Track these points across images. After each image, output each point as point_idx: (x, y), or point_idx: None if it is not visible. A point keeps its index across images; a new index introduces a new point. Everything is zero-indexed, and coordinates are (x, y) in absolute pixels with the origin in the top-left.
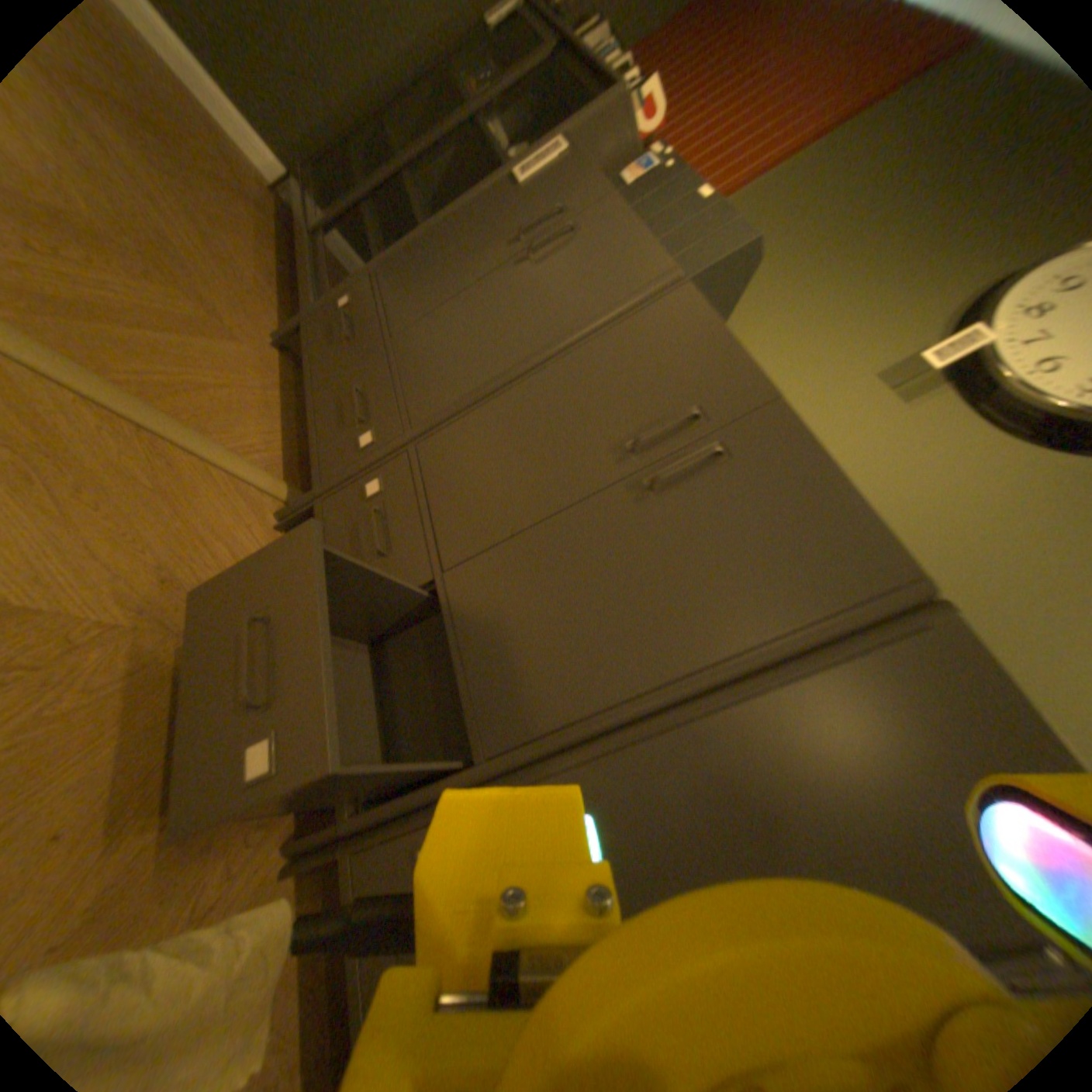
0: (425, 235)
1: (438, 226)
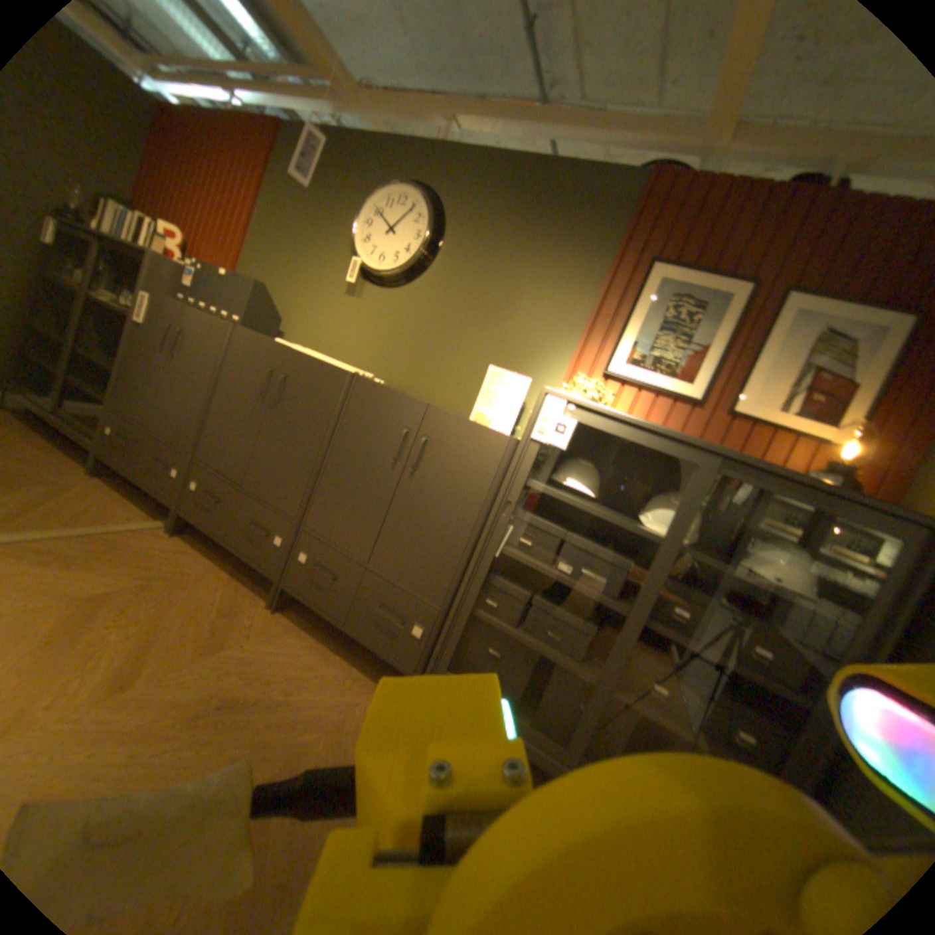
0: (120, 373)
1: (122, 365)
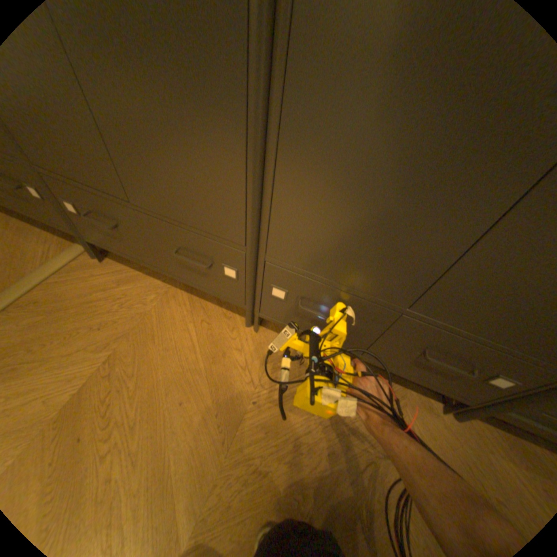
0: None
1: None
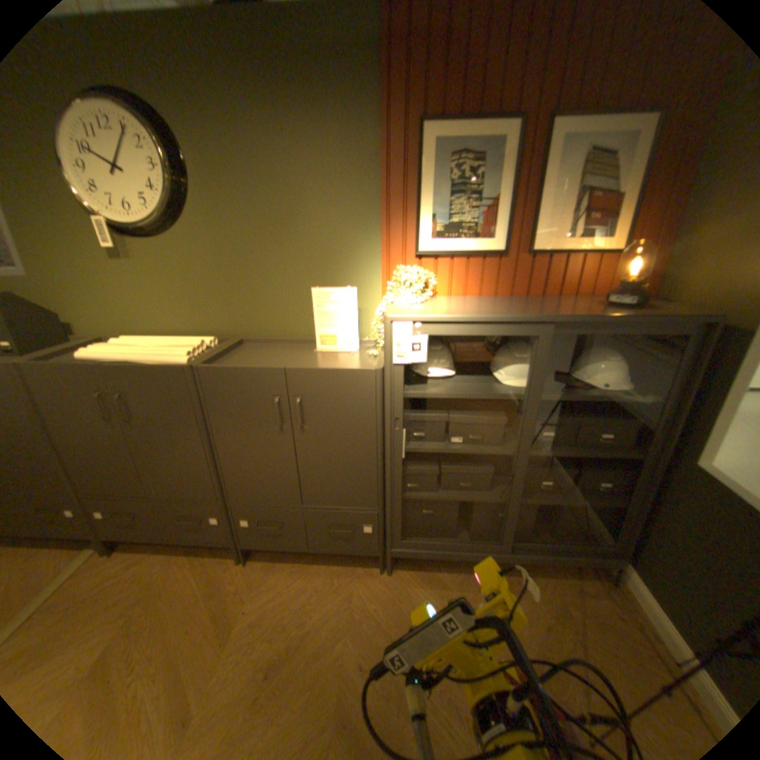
0: None
1: None
